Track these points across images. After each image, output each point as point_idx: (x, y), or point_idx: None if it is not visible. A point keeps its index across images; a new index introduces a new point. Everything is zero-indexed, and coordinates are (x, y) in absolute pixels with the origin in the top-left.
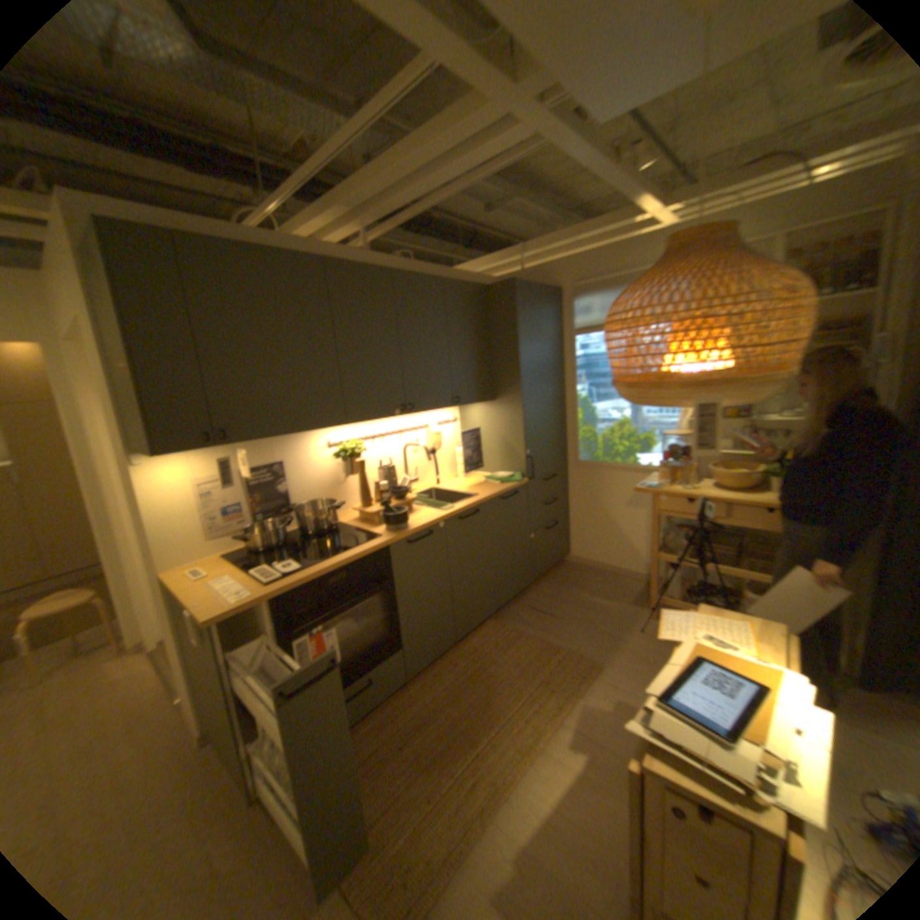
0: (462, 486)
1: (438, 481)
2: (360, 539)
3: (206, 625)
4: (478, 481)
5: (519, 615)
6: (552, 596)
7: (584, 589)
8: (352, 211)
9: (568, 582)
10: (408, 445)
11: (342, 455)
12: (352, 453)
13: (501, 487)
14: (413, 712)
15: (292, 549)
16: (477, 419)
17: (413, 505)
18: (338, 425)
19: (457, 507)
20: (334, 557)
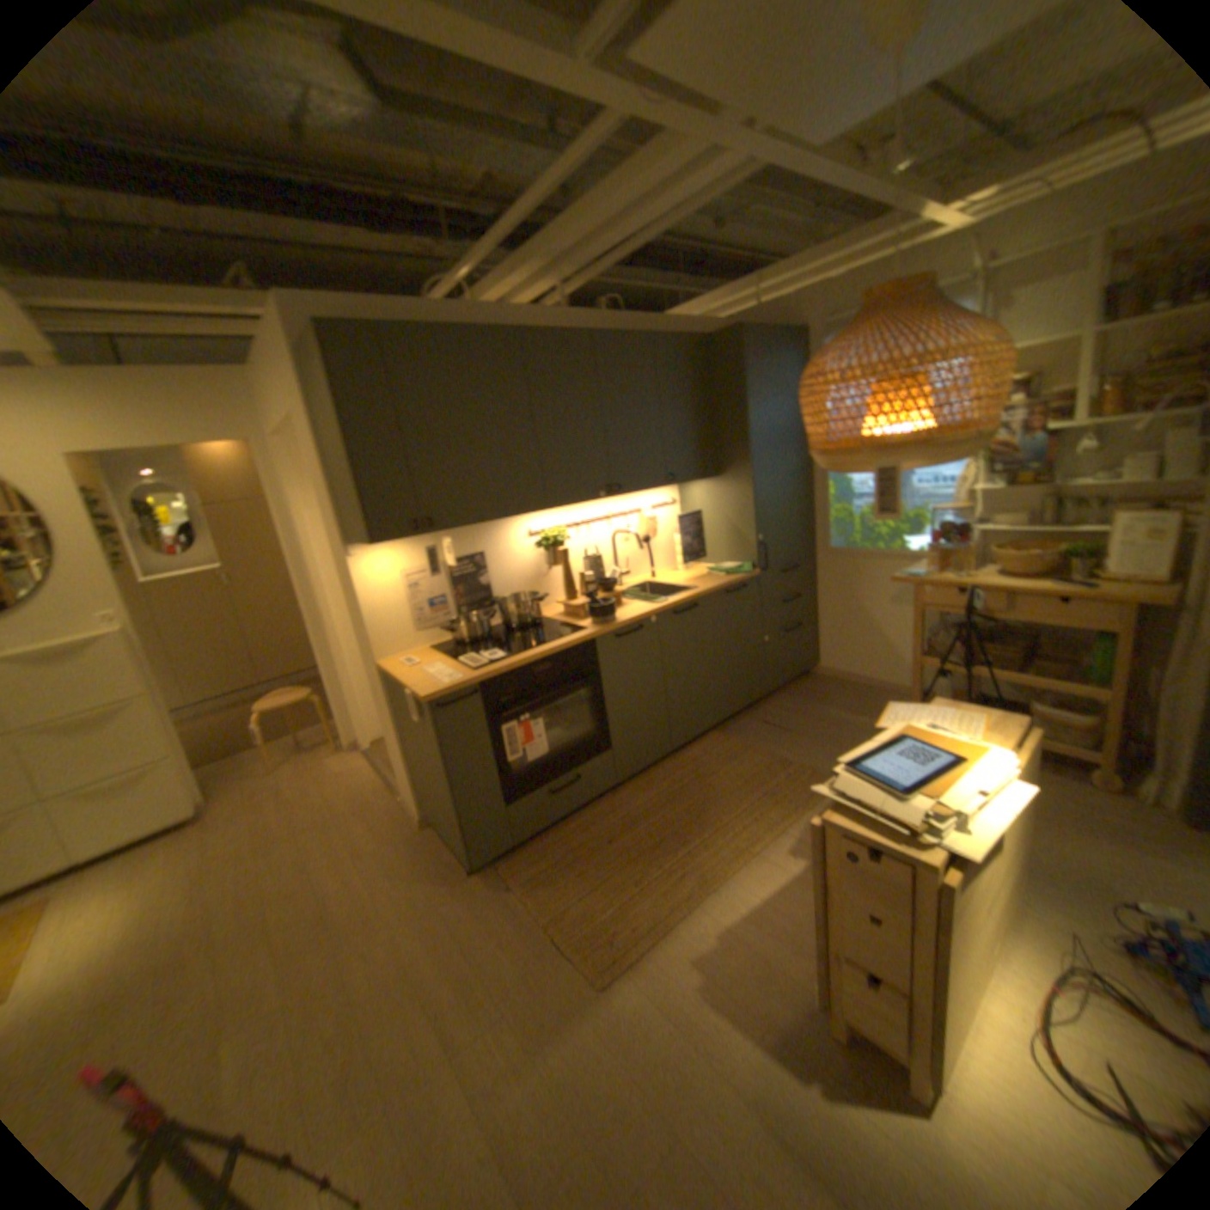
0: (679, 580)
1: (652, 575)
2: (564, 632)
3: (426, 700)
4: (699, 575)
5: (748, 729)
6: (790, 711)
7: (831, 704)
8: (546, 267)
9: (813, 696)
10: (616, 534)
11: (544, 545)
12: (554, 543)
13: (725, 580)
14: (623, 814)
15: (496, 642)
16: (699, 501)
17: (622, 600)
18: (538, 511)
19: (671, 602)
20: (538, 647)
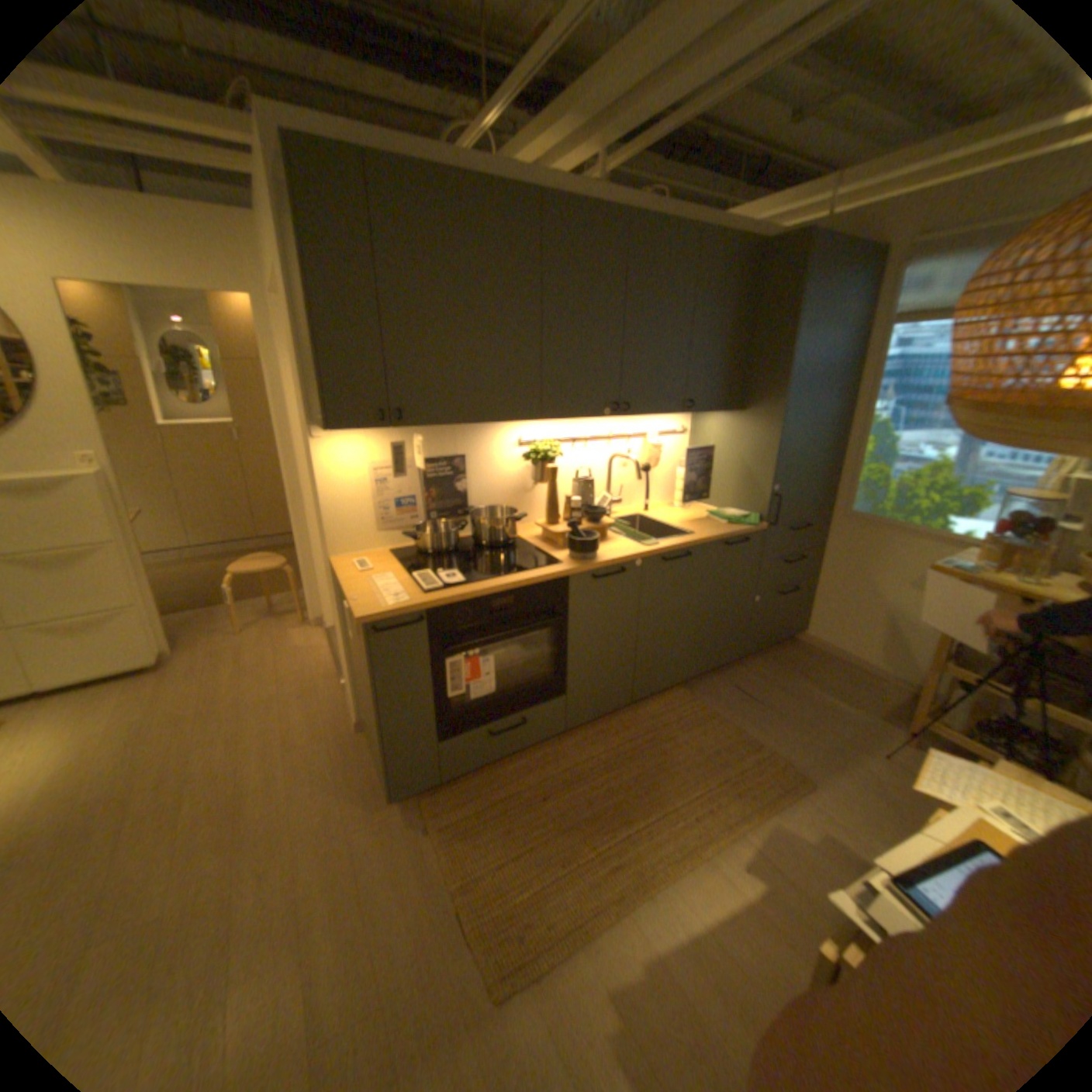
0: (675, 519)
1: (646, 507)
2: (537, 562)
3: (360, 622)
4: (698, 516)
5: (718, 691)
6: (769, 679)
7: (816, 681)
8: (591, 119)
9: (796, 667)
10: (615, 457)
11: (533, 457)
12: (544, 457)
13: (728, 529)
14: (567, 766)
15: (461, 558)
16: (714, 434)
17: (609, 532)
18: (530, 419)
19: (663, 545)
20: (503, 576)
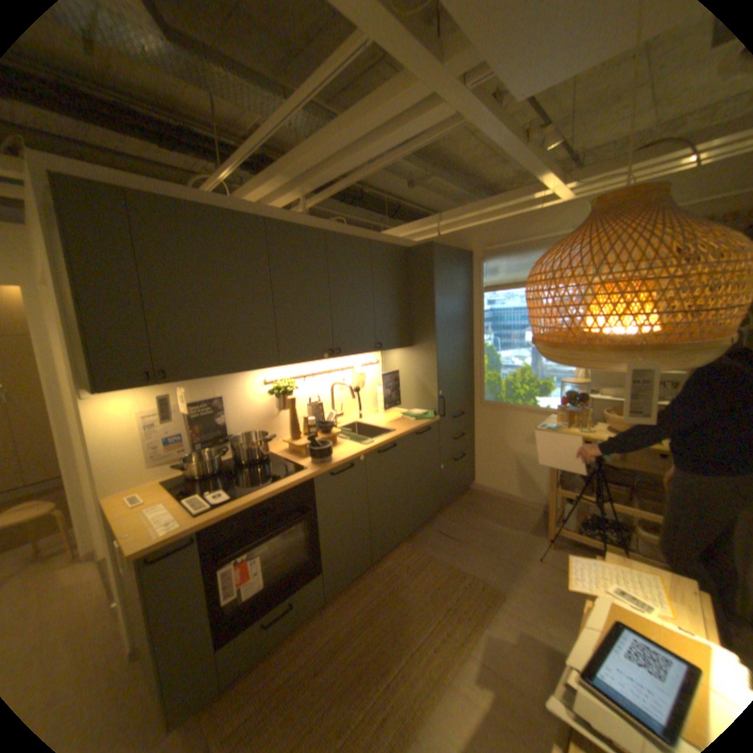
0: (381, 421)
1: (360, 415)
2: (286, 471)
3: (131, 558)
4: (395, 417)
5: (428, 538)
6: (458, 521)
7: (487, 516)
8: (292, 180)
9: (473, 508)
10: (334, 384)
11: (275, 392)
12: (284, 390)
13: (415, 423)
14: (329, 634)
15: (224, 478)
16: (396, 362)
17: (337, 437)
18: (271, 366)
19: (376, 442)
20: (261, 488)
